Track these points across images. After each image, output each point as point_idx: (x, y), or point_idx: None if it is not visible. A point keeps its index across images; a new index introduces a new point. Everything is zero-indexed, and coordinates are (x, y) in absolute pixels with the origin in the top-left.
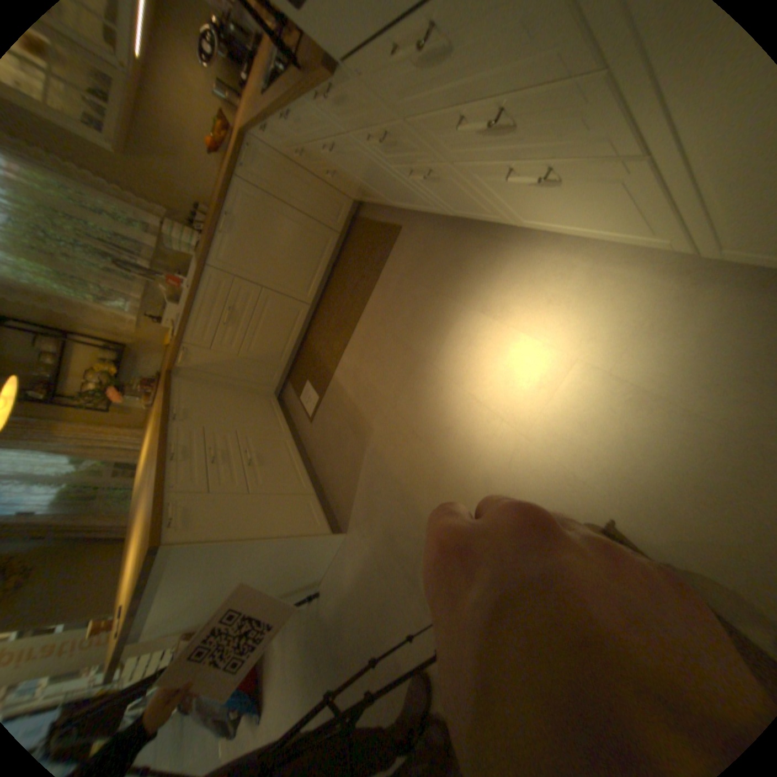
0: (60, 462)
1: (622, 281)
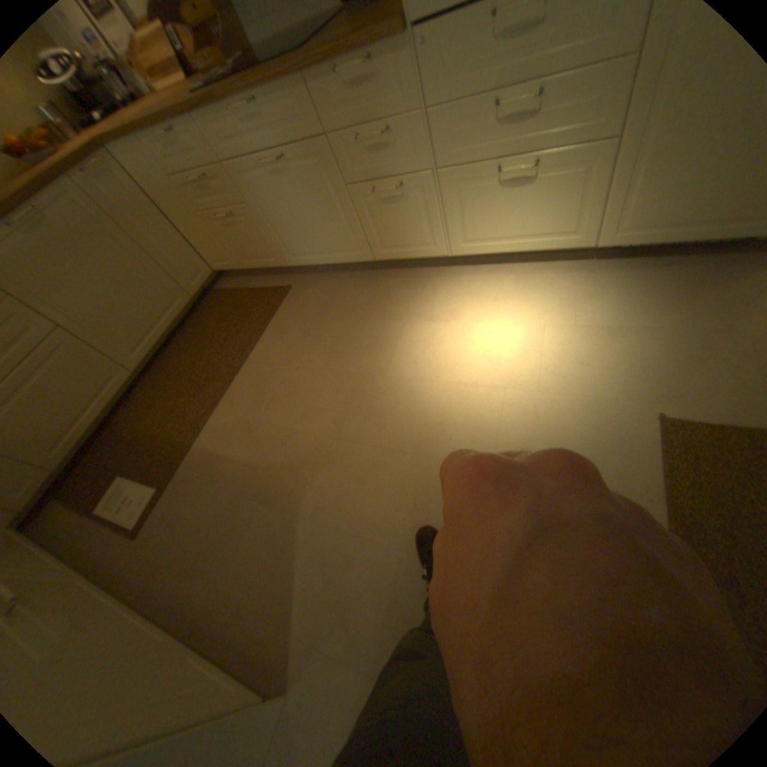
0: None
1: (543, 281)
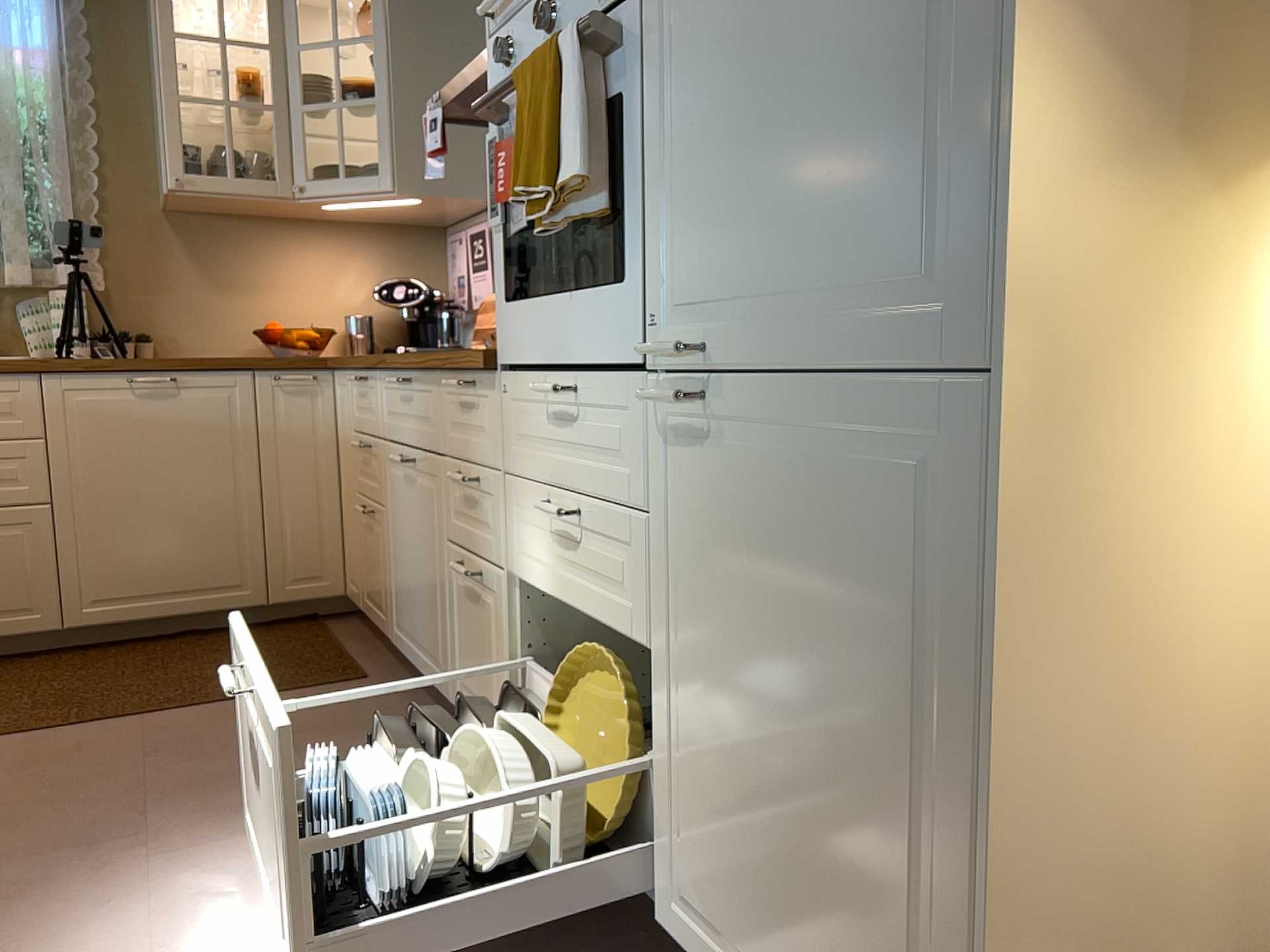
0: None
1: (561, 943)
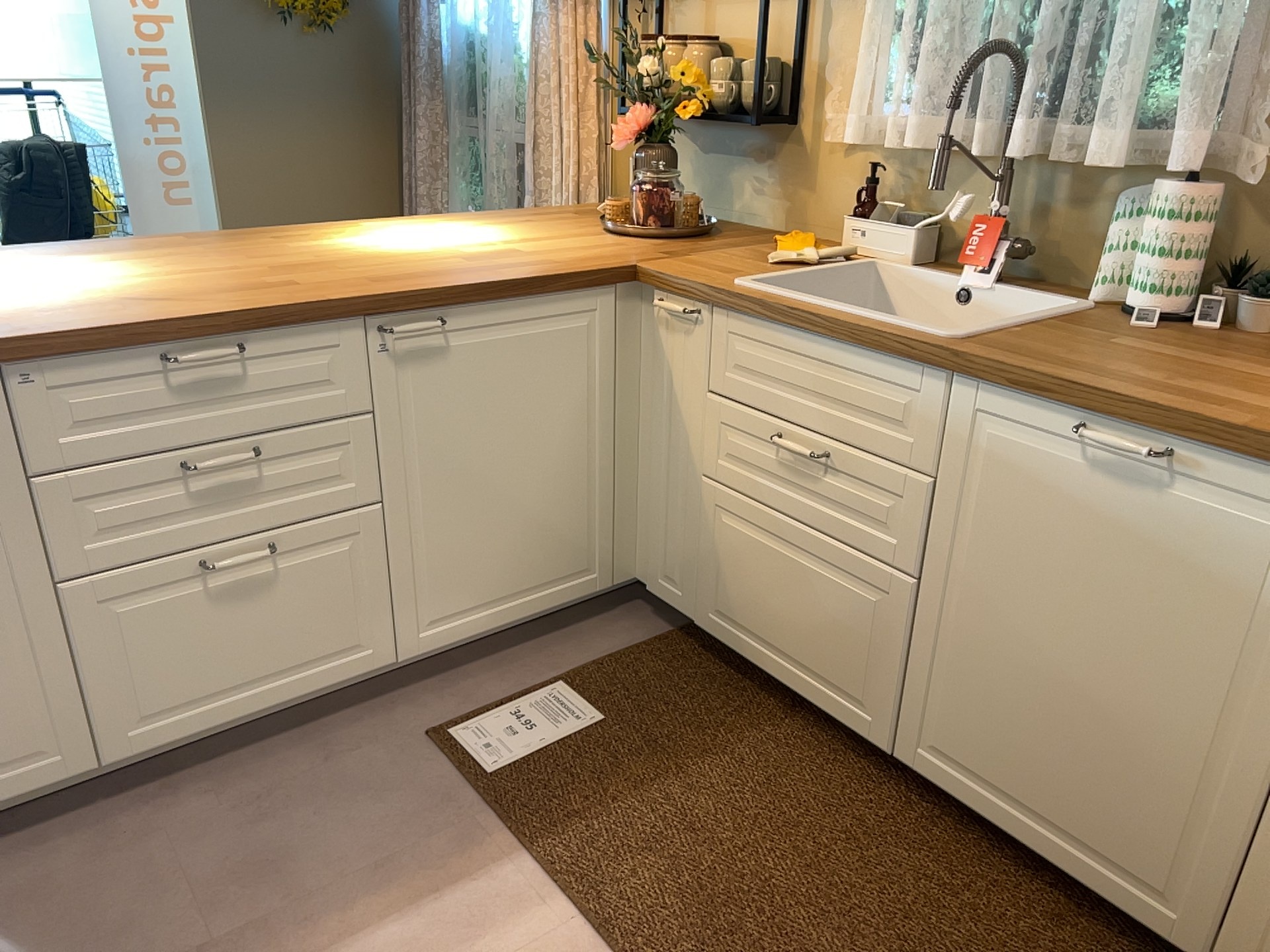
0: (534, 26)
1: None
